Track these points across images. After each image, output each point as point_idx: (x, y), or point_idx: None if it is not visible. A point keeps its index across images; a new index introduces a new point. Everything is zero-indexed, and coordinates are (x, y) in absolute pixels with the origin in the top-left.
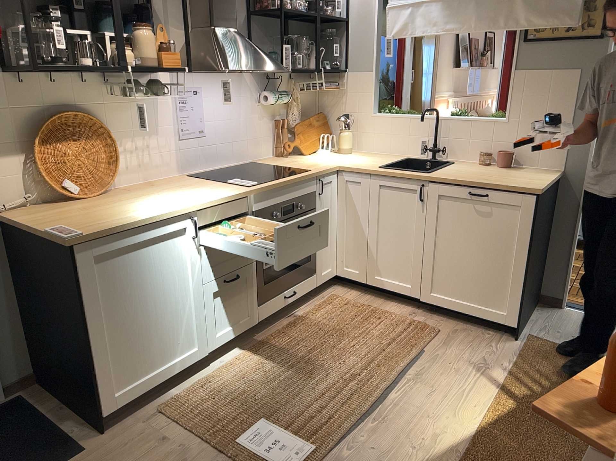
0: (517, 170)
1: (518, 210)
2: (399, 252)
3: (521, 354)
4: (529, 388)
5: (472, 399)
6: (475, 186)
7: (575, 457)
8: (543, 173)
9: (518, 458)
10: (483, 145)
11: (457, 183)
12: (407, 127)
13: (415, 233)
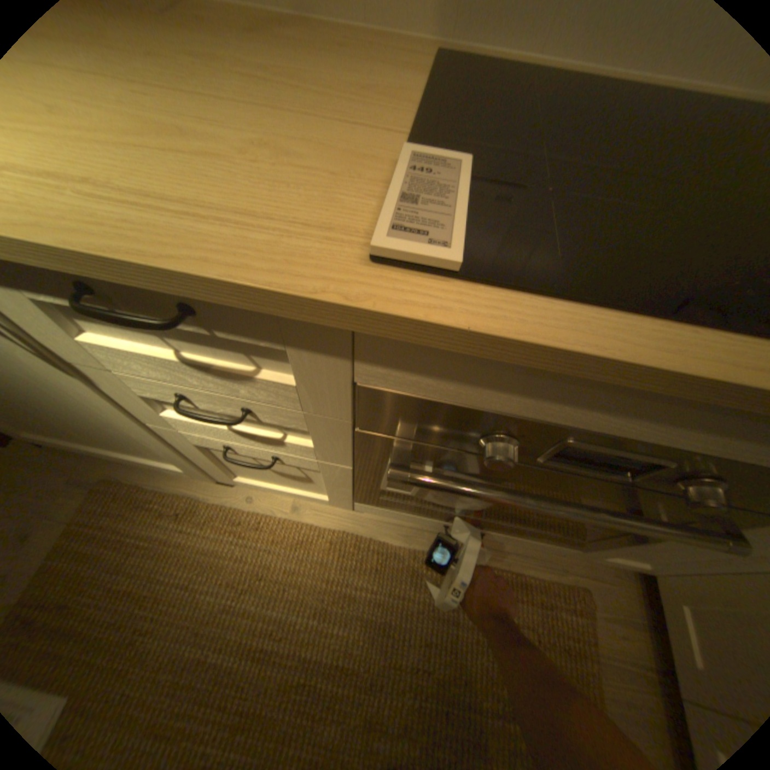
0: None
1: None
2: None
3: None
4: None
5: None
6: None
7: None
8: None
9: None
10: None
11: None
12: None
13: None
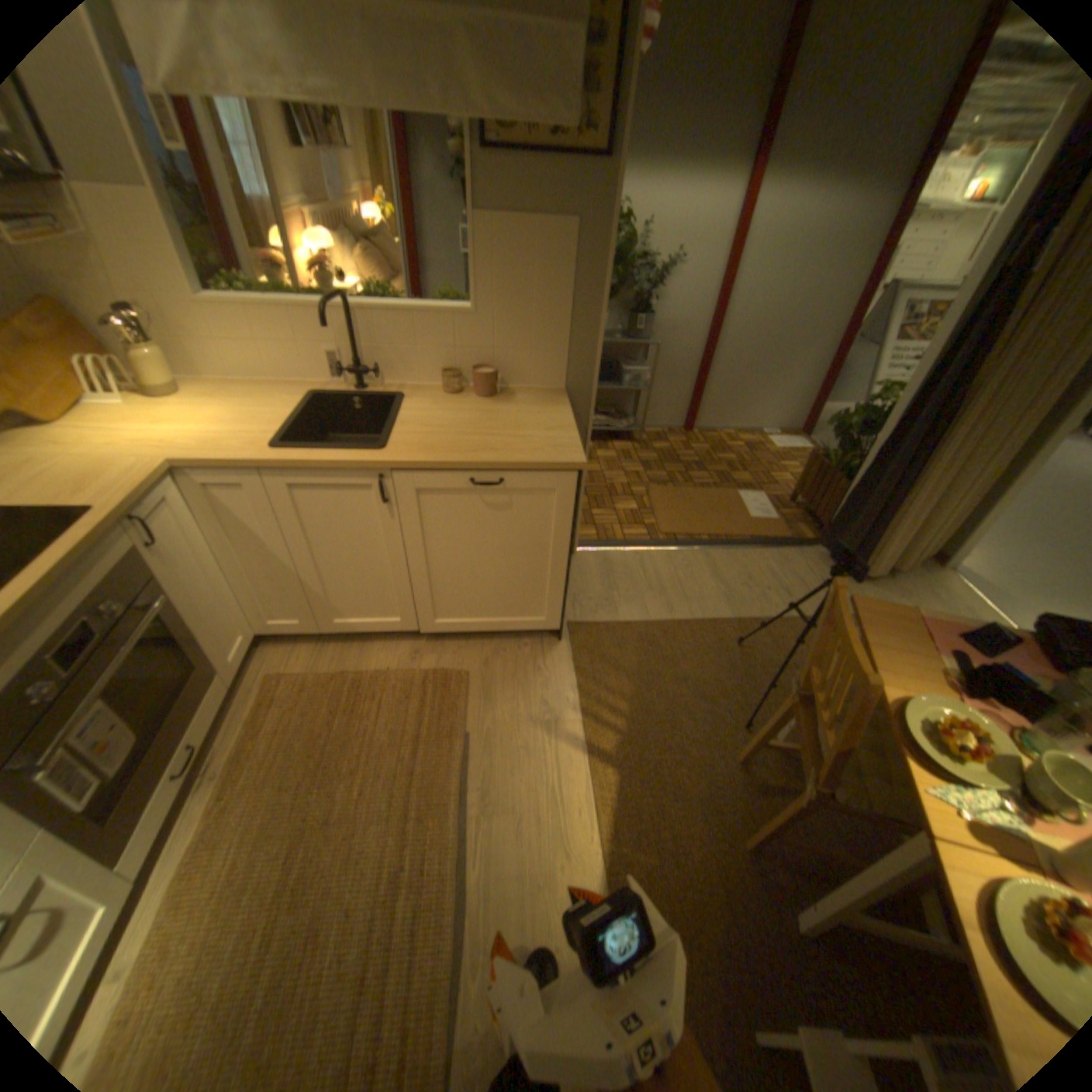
0: (508, 403)
1: (549, 496)
2: (362, 580)
3: (575, 669)
4: (612, 730)
5: (566, 799)
6: (474, 466)
7: (708, 830)
8: (547, 405)
9: (665, 887)
10: (441, 358)
11: (445, 469)
12: (287, 326)
13: (384, 551)
